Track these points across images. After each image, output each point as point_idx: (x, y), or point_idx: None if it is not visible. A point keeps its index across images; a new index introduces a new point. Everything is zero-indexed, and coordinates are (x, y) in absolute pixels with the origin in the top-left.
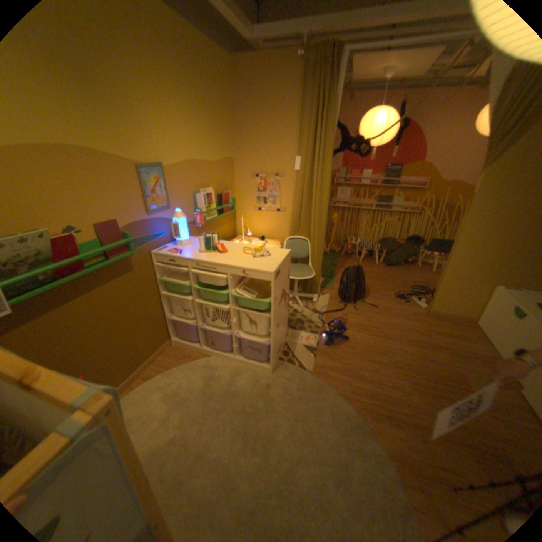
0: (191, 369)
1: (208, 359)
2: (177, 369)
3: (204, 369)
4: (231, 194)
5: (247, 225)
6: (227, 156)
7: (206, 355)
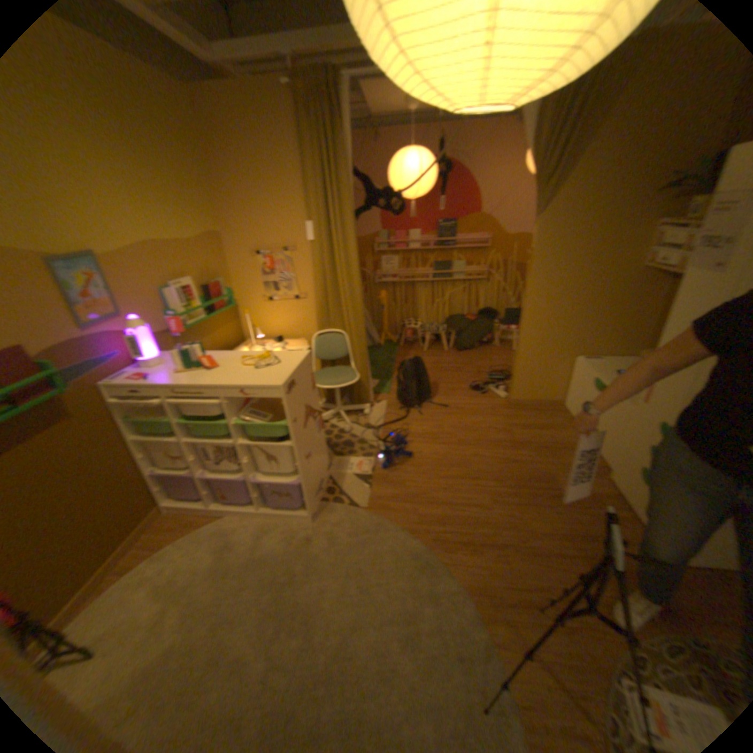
0: (195, 542)
1: (220, 522)
2: (174, 546)
3: (215, 538)
4: (225, 283)
5: (257, 324)
6: (210, 230)
7: (217, 517)
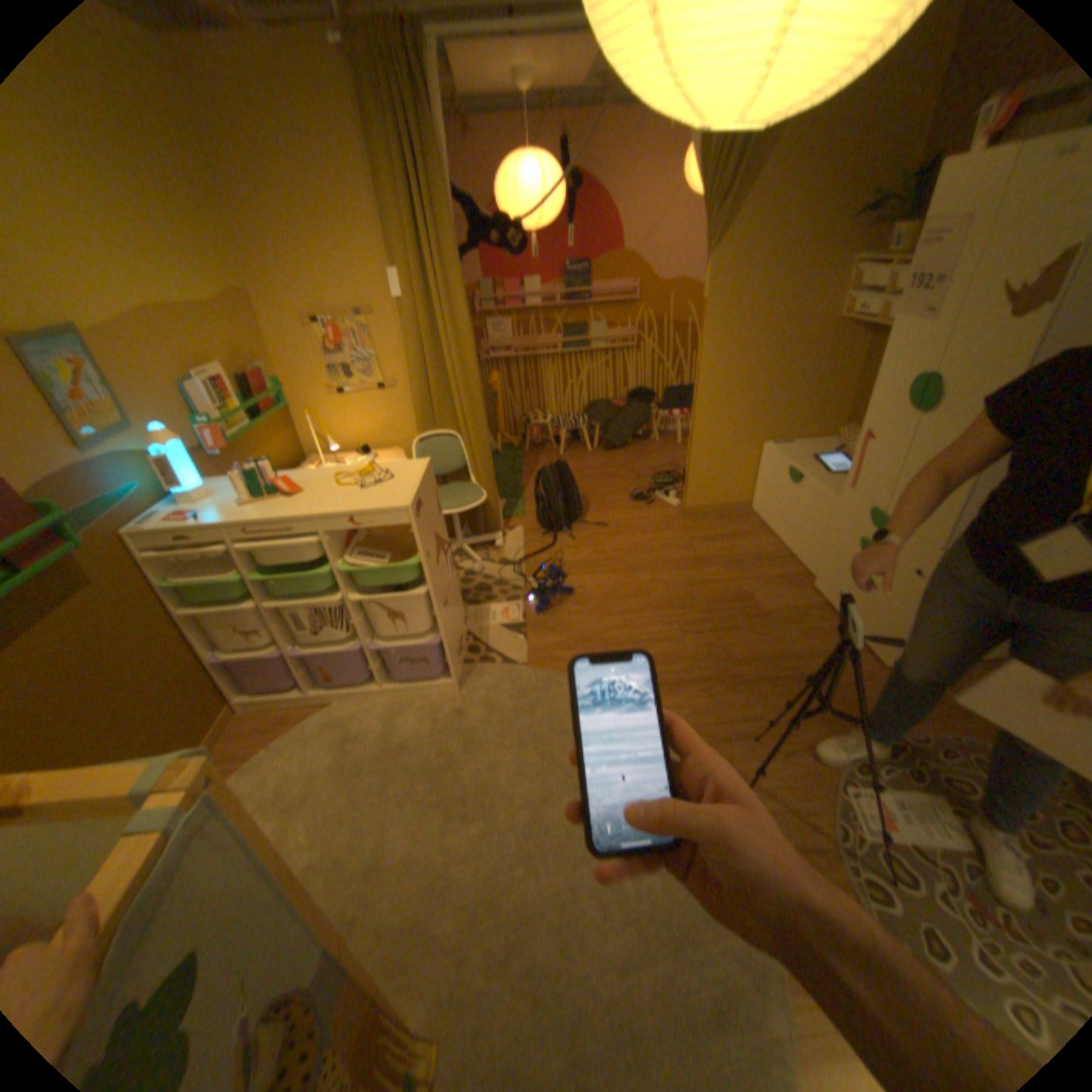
0: (297, 740)
1: (326, 711)
2: (267, 751)
3: (326, 731)
4: (265, 369)
5: (325, 430)
6: (230, 284)
7: (320, 705)
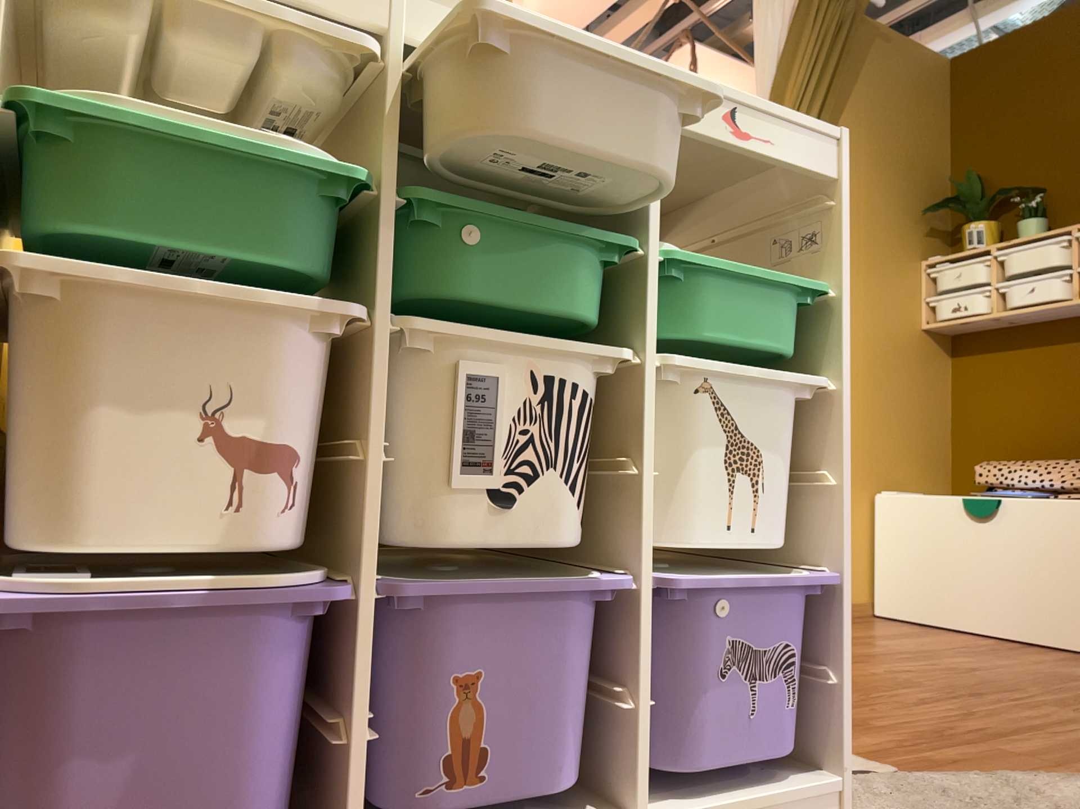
0: None
1: None
2: None
3: None
4: None
5: None
6: None
7: None
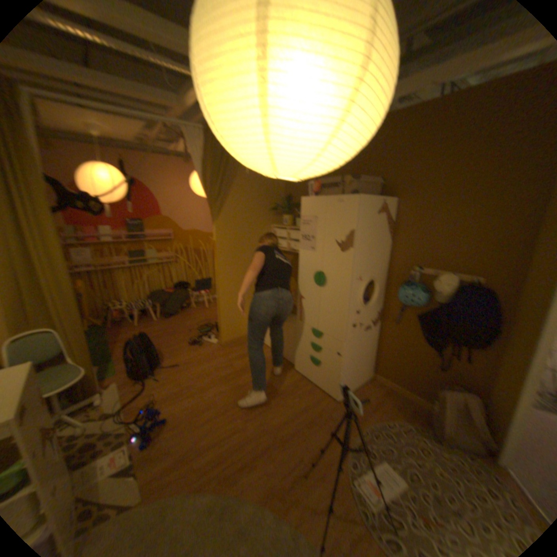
0: None
1: None
2: None
3: None
4: None
5: None
6: None
7: None
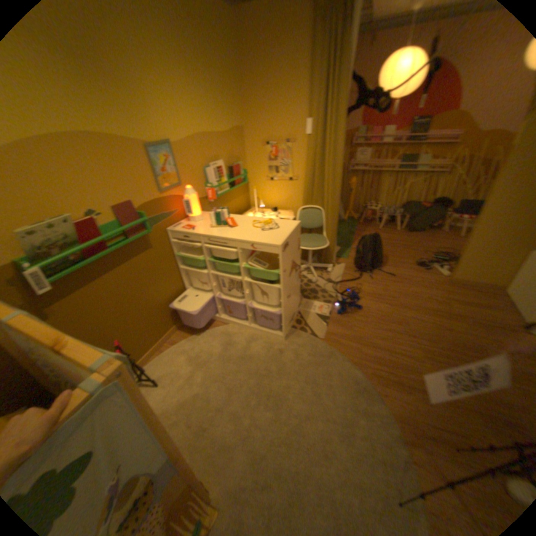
0: (210, 336)
1: (225, 327)
2: (198, 335)
3: (222, 336)
4: (241, 165)
5: (259, 197)
6: (235, 124)
7: (224, 323)
